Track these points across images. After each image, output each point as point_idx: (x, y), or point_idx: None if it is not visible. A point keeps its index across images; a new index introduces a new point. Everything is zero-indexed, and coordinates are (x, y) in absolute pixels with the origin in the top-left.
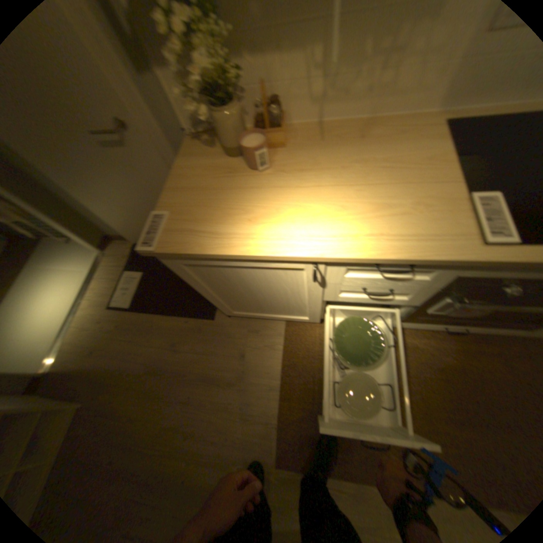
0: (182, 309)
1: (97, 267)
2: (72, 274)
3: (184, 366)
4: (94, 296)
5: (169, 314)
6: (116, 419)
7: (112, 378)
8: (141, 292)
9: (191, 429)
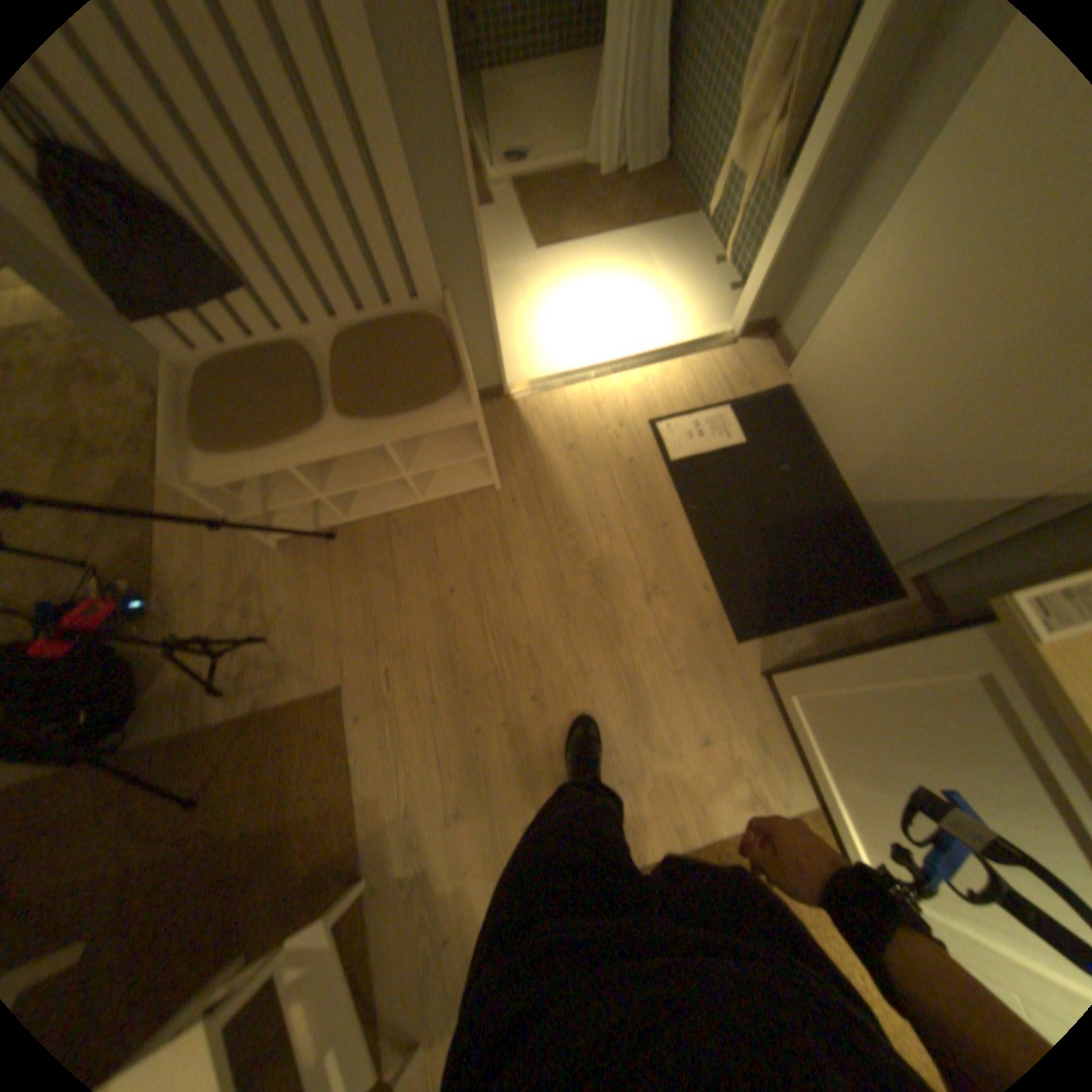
0: (726, 570)
1: (712, 354)
2: (676, 320)
3: (637, 634)
4: (661, 388)
5: (706, 550)
6: (510, 563)
7: (559, 515)
8: (713, 469)
9: (553, 704)
